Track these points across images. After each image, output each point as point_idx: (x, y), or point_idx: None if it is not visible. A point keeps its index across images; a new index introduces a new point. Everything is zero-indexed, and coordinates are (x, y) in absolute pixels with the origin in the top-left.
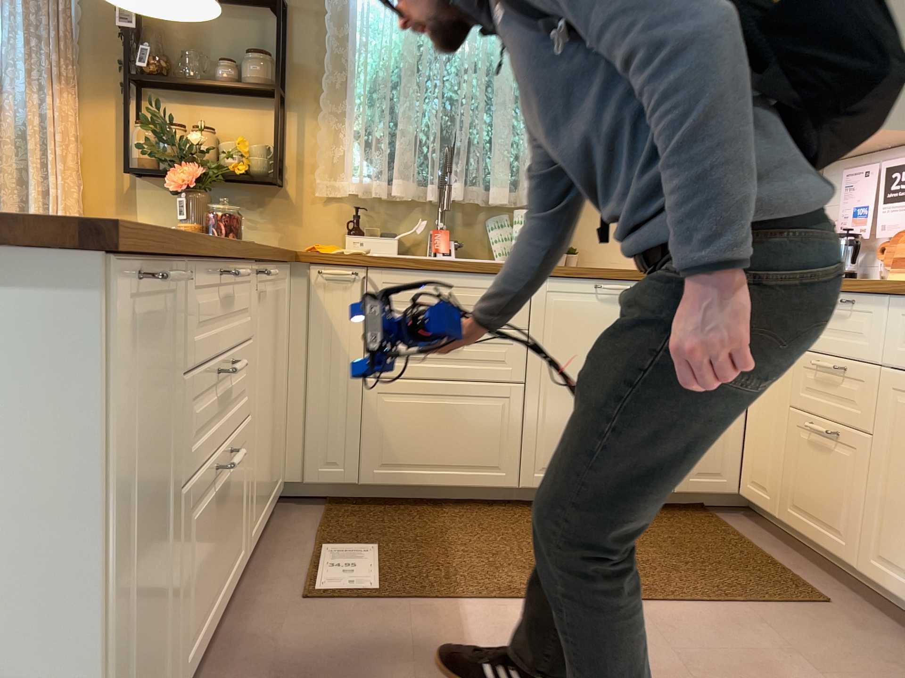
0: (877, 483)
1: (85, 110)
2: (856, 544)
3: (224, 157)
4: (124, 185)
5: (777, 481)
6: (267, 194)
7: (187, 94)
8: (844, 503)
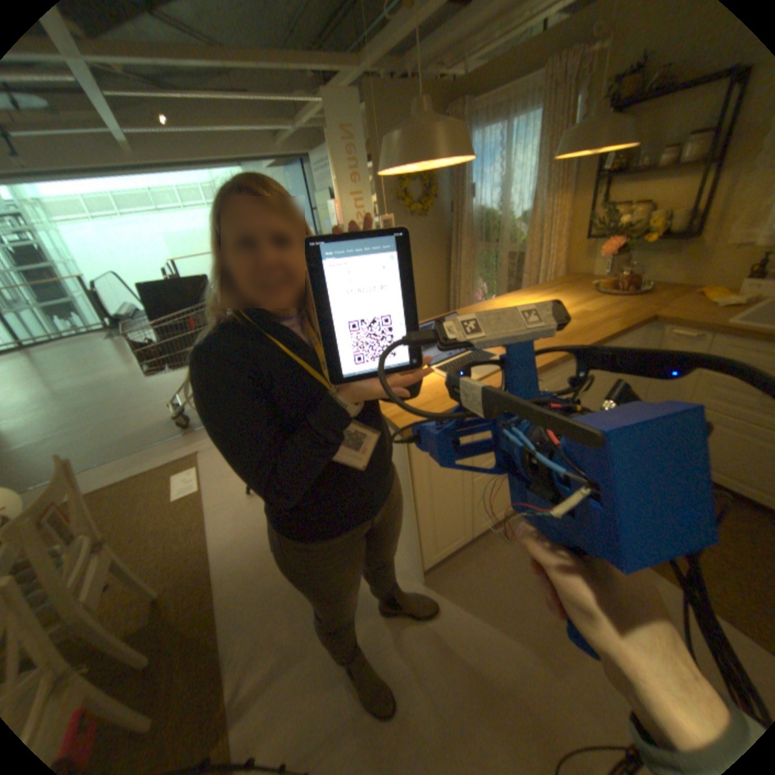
0: None
1: (575, 197)
2: None
3: (650, 222)
4: (589, 241)
5: None
6: (684, 242)
7: (638, 174)
8: None
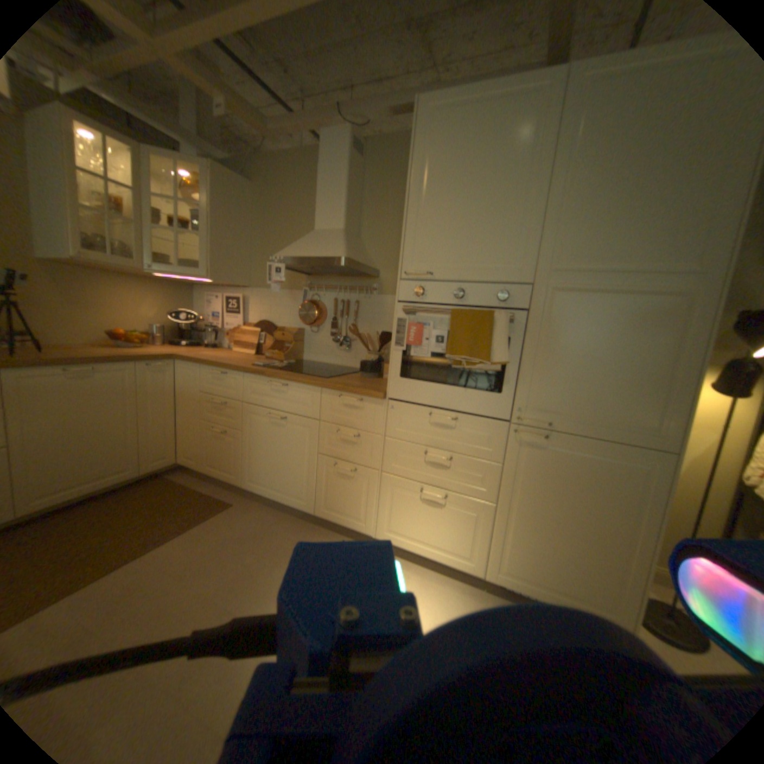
0: (244, 451)
1: None
2: (237, 477)
3: None
4: None
5: (196, 455)
6: None
7: None
8: (230, 461)
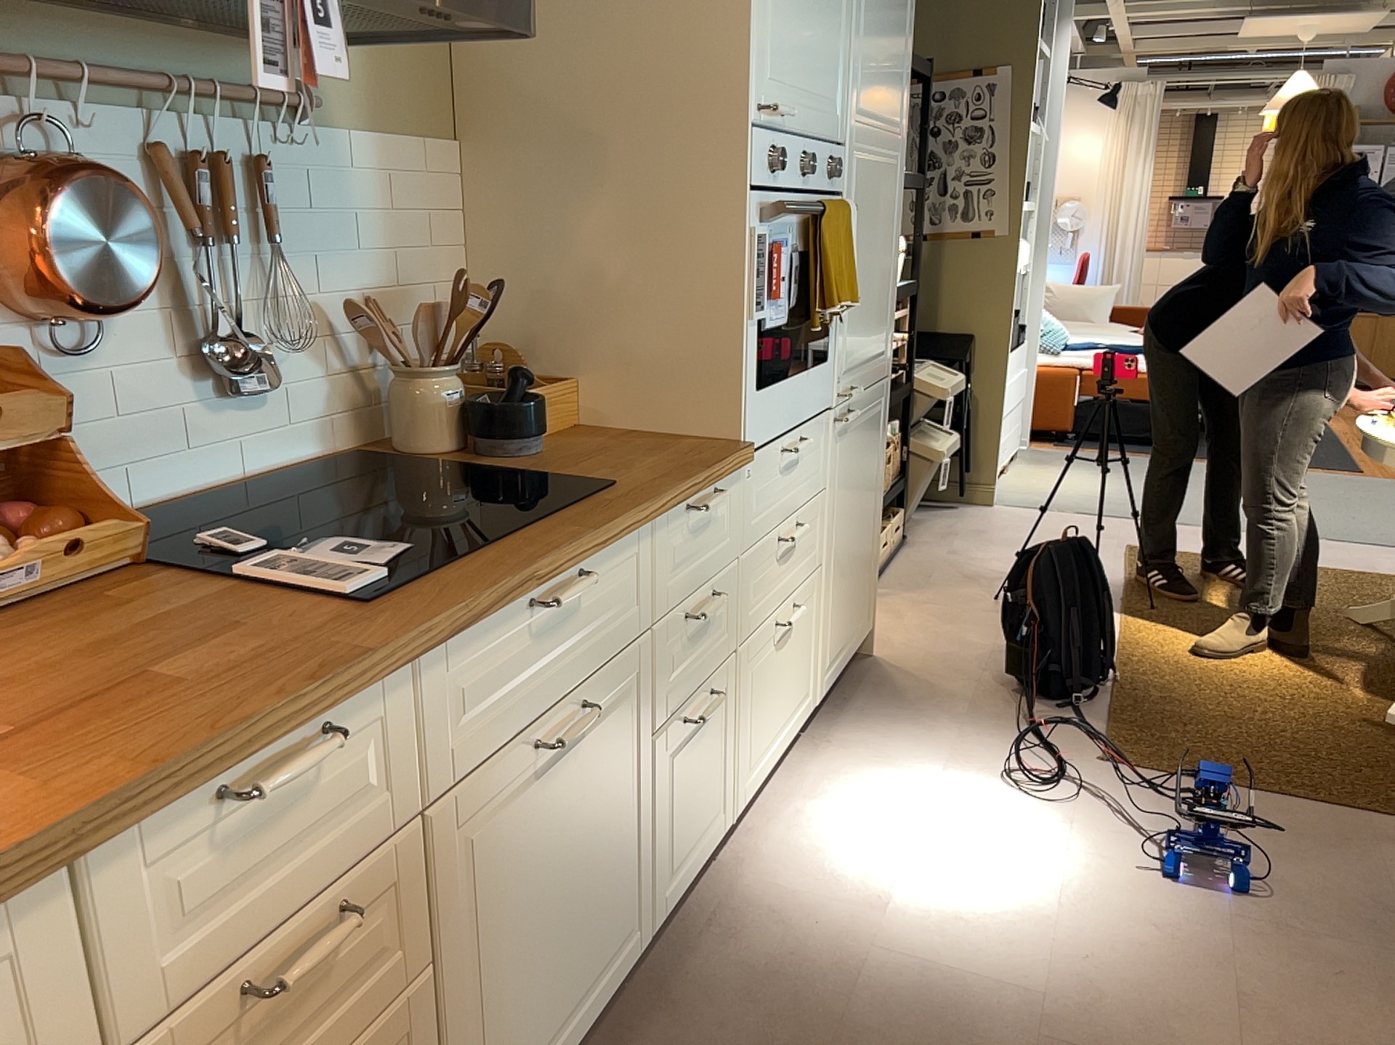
0: (458, 1021)
1: None
2: None
3: None
4: None
5: None
6: None
7: None
8: None
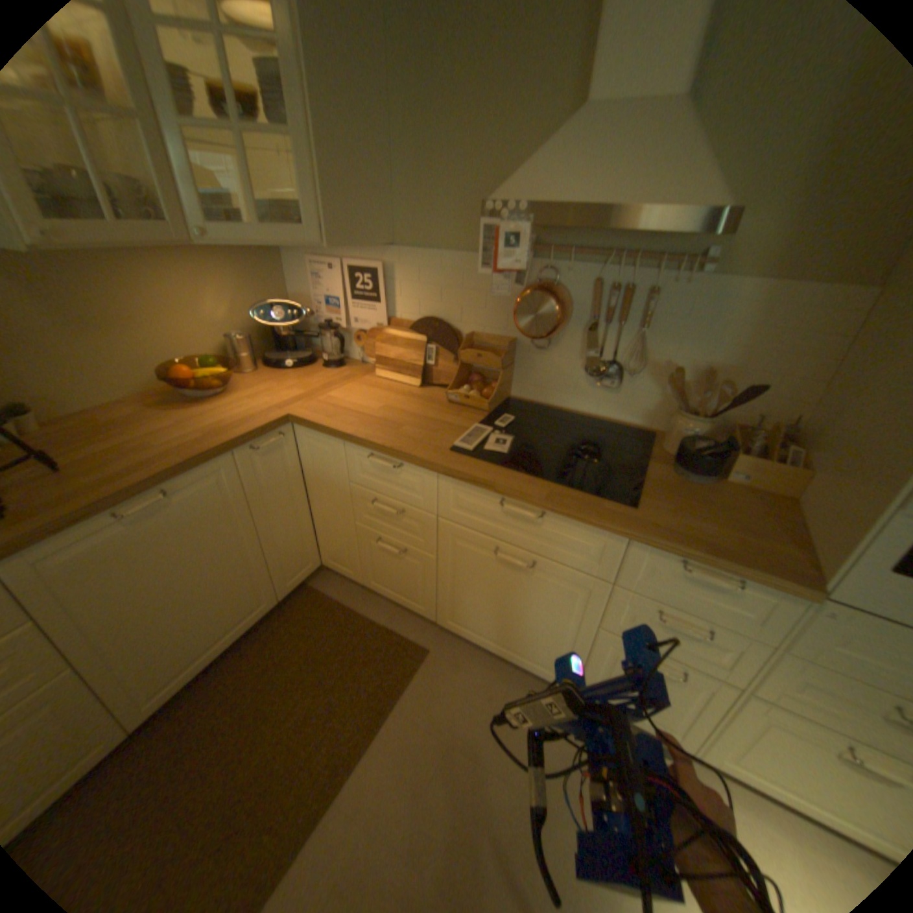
0: (443, 583)
1: None
2: (432, 610)
3: None
4: None
5: (355, 565)
6: None
7: None
8: (418, 588)
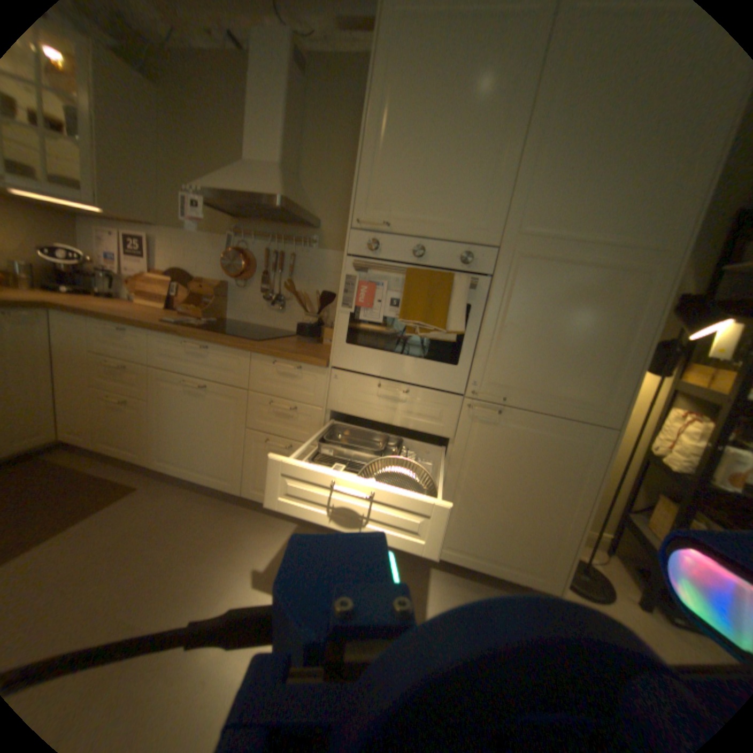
0: (150, 424)
1: None
2: (142, 455)
3: None
4: None
5: (84, 429)
6: None
7: None
8: (132, 436)
